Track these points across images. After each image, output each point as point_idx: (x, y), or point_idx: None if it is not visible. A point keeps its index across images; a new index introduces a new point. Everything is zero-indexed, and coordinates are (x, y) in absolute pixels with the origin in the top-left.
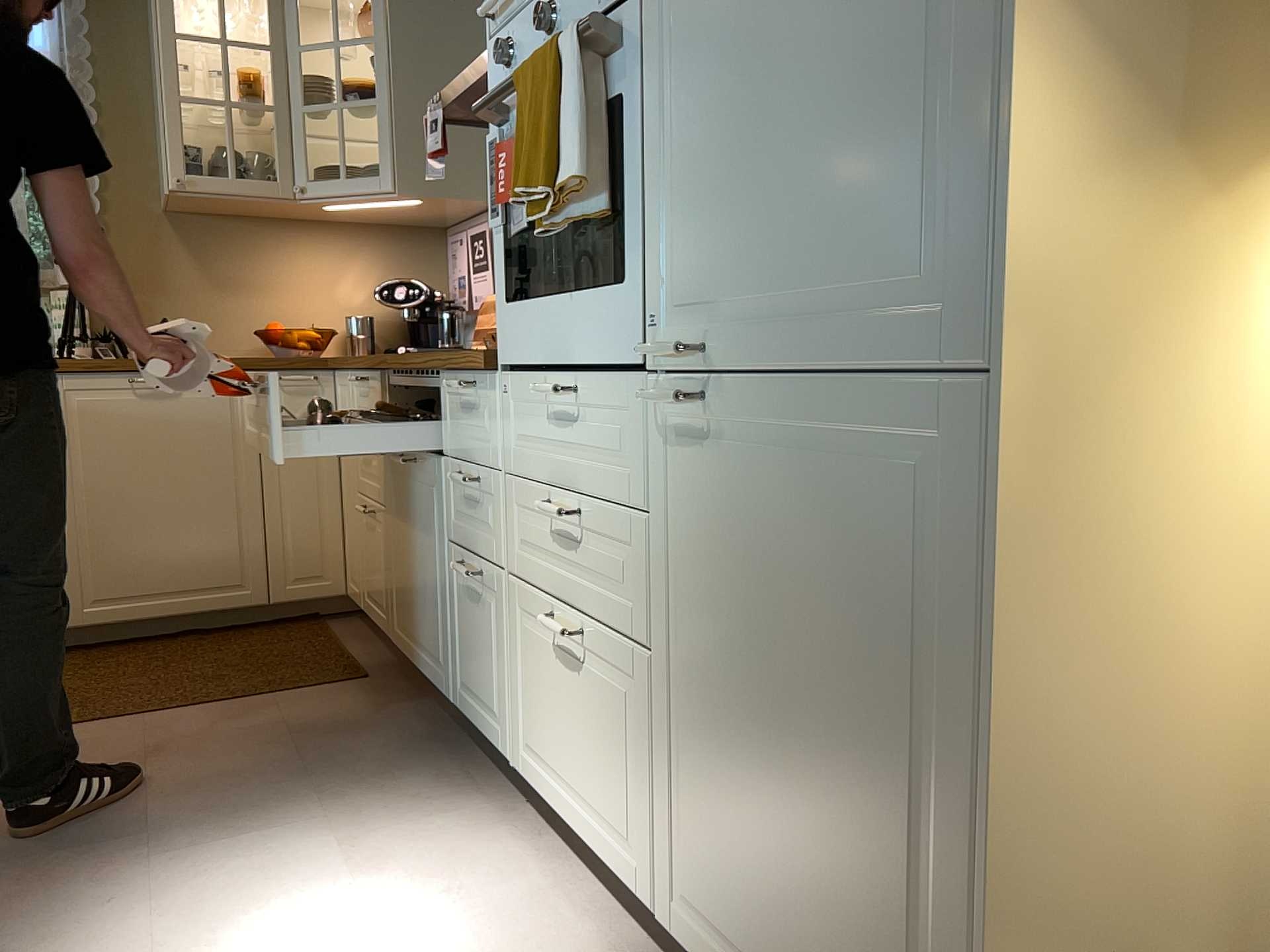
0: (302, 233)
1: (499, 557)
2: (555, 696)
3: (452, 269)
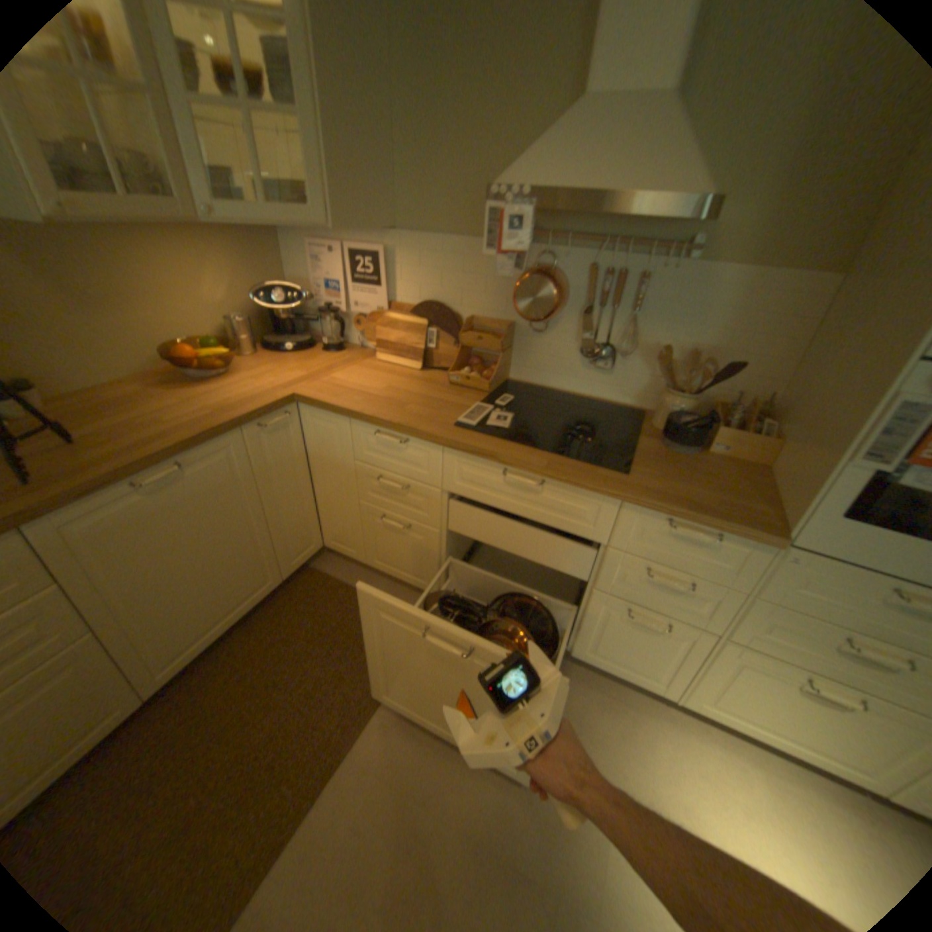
0: (155, 232)
1: (713, 628)
2: (782, 703)
3: (313, 270)
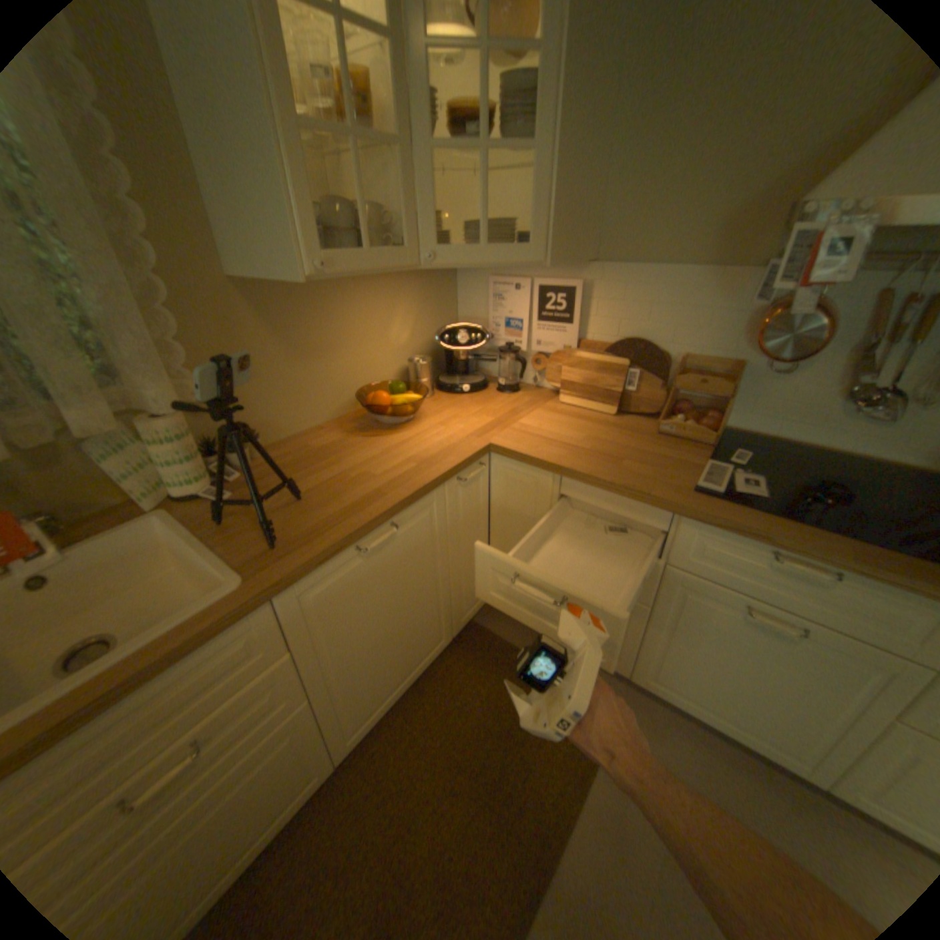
0: (361, 282)
1: None
2: None
3: (494, 310)
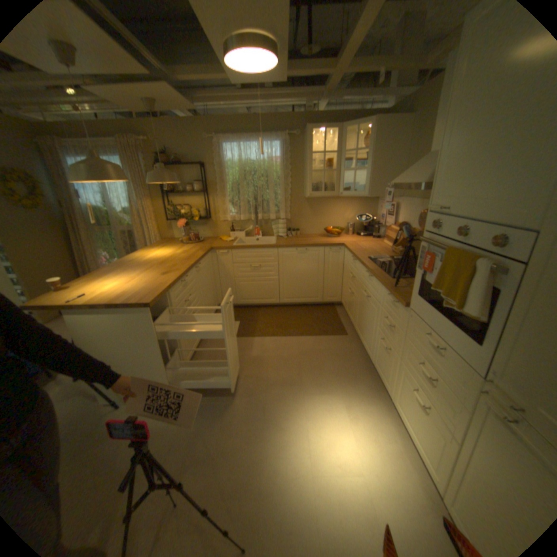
0: (338, 199)
1: (397, 352)
2: (411, 405)
3: (380, 211)
